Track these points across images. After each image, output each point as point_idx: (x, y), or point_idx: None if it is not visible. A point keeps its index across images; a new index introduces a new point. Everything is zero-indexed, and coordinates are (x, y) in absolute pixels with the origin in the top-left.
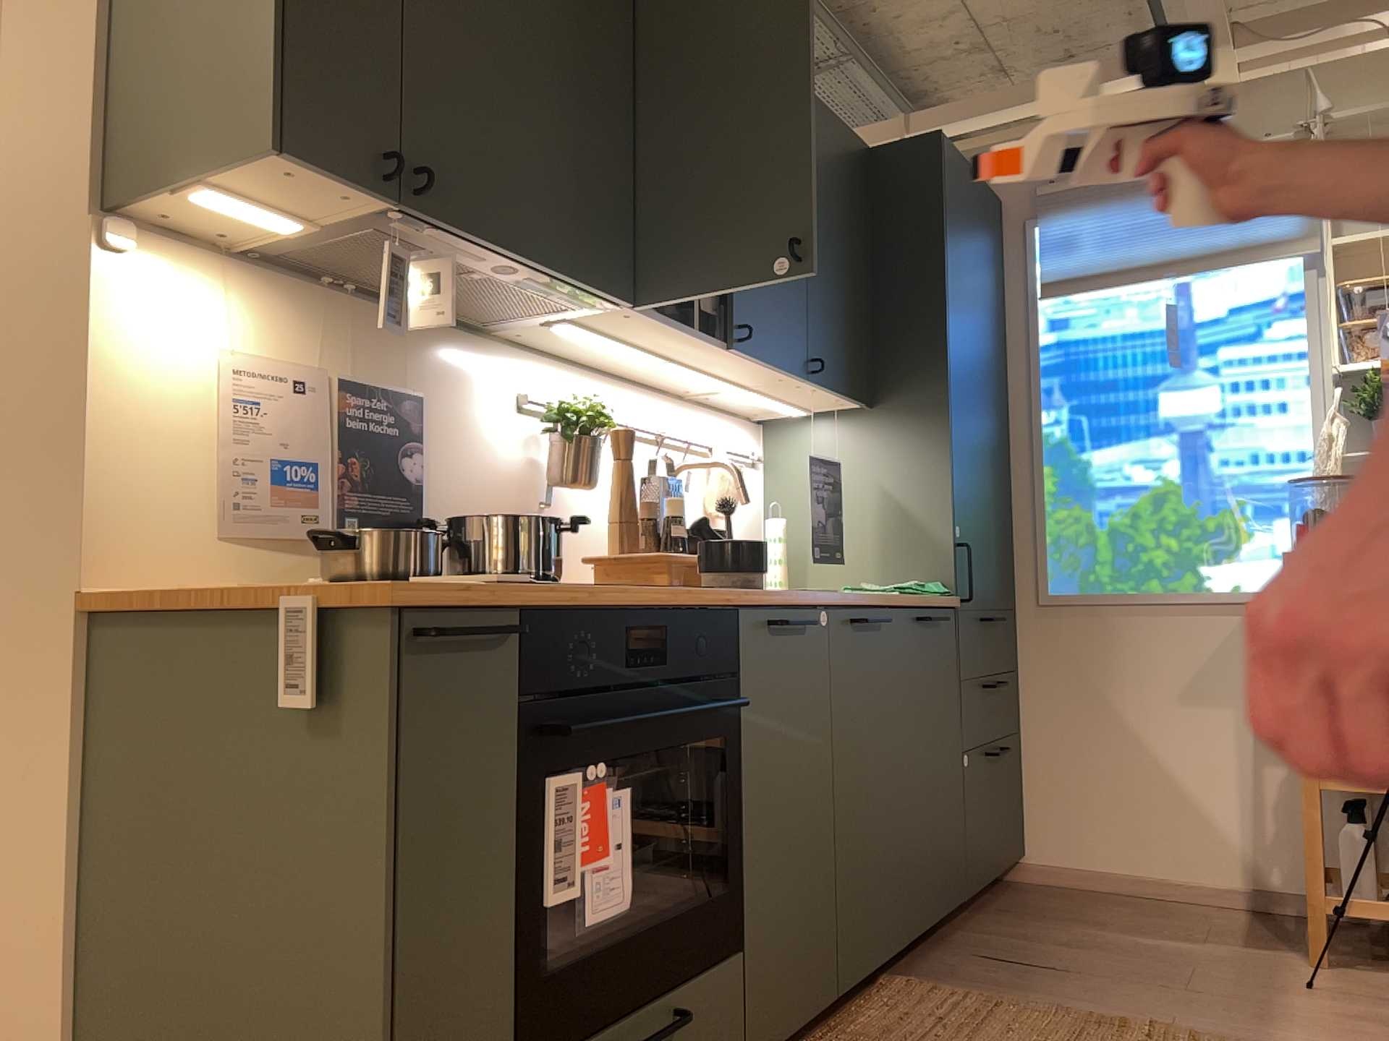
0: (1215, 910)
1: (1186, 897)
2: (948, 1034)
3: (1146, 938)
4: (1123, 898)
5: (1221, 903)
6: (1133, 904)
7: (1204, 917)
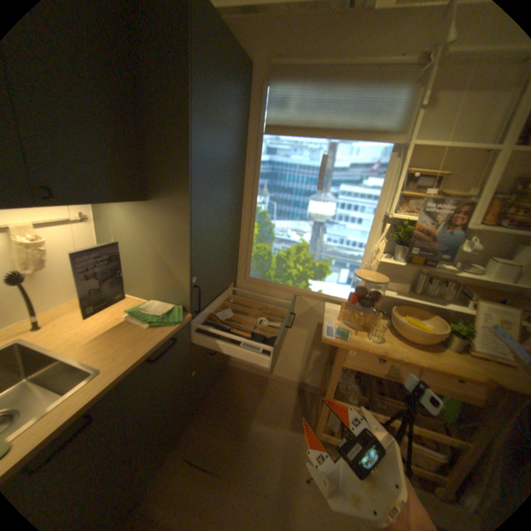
0: (287, 389)
1: (279, 381)
2: None
3: (258, 425)
4: (259, 380)
5: (289, 385)
6: (261, 386)
7: (282, 398)
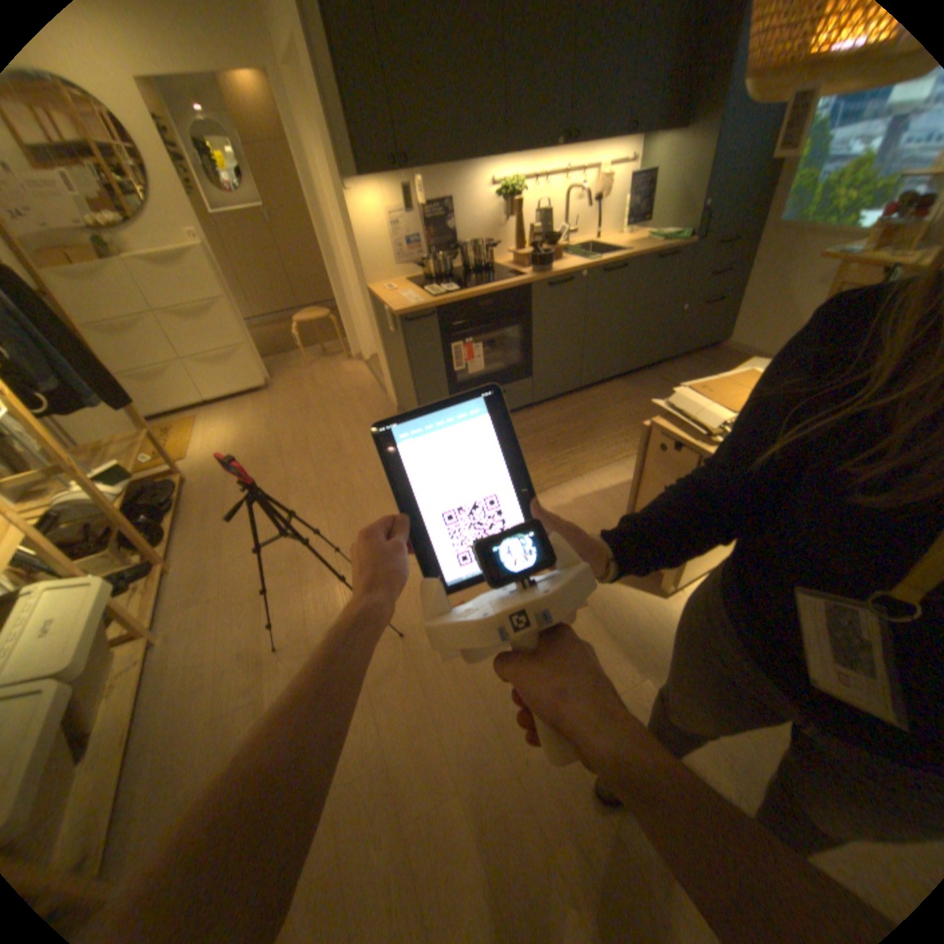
0: None
1: None
2: (609, 402)
3: None
4: None
5: None
6: None
7: None
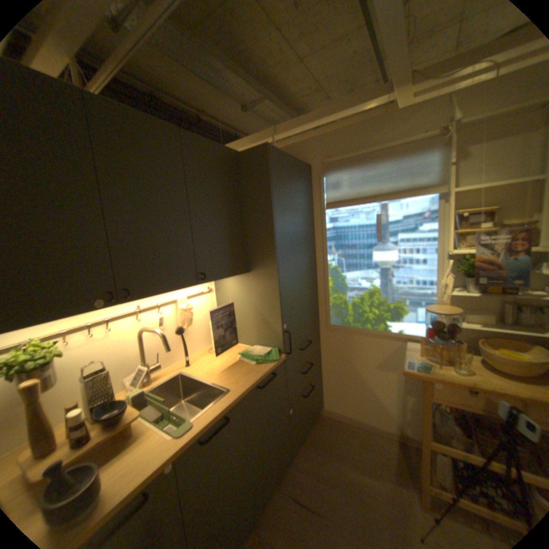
0: (387, 443)
1: (377, 433)
2: None
3: (359, 476)
4: (355, 431)
5: (389, 438)
6: (358, 438)
7: (382, 451)
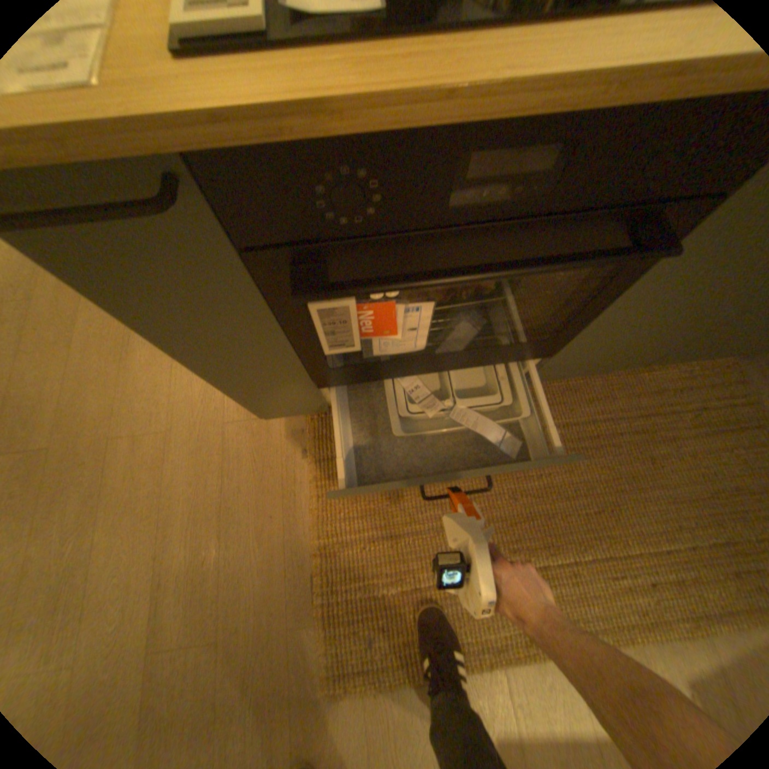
0: None
1: None
2: (689, 422)
3: None
4: None
5: None
6: None
7: None
